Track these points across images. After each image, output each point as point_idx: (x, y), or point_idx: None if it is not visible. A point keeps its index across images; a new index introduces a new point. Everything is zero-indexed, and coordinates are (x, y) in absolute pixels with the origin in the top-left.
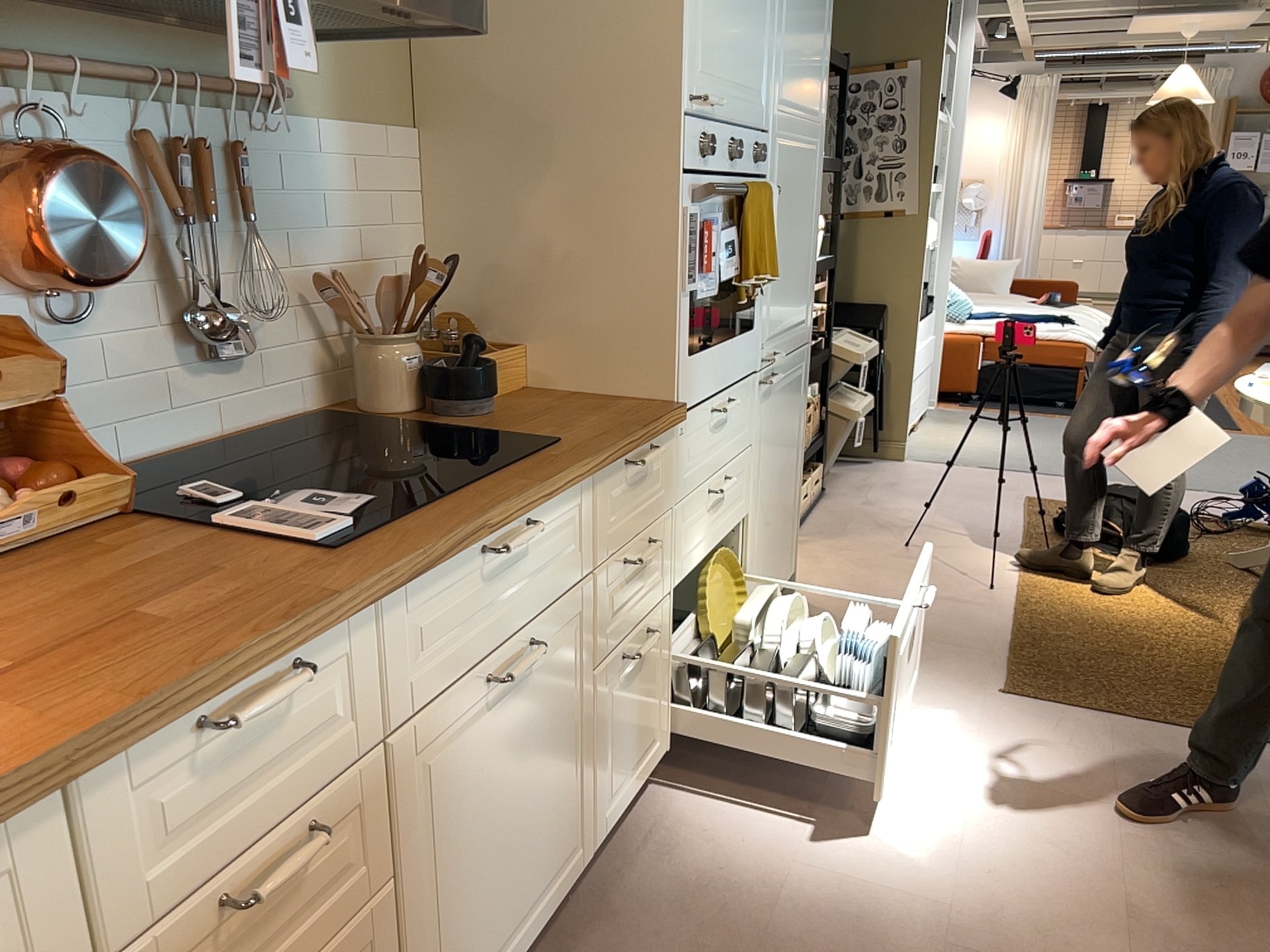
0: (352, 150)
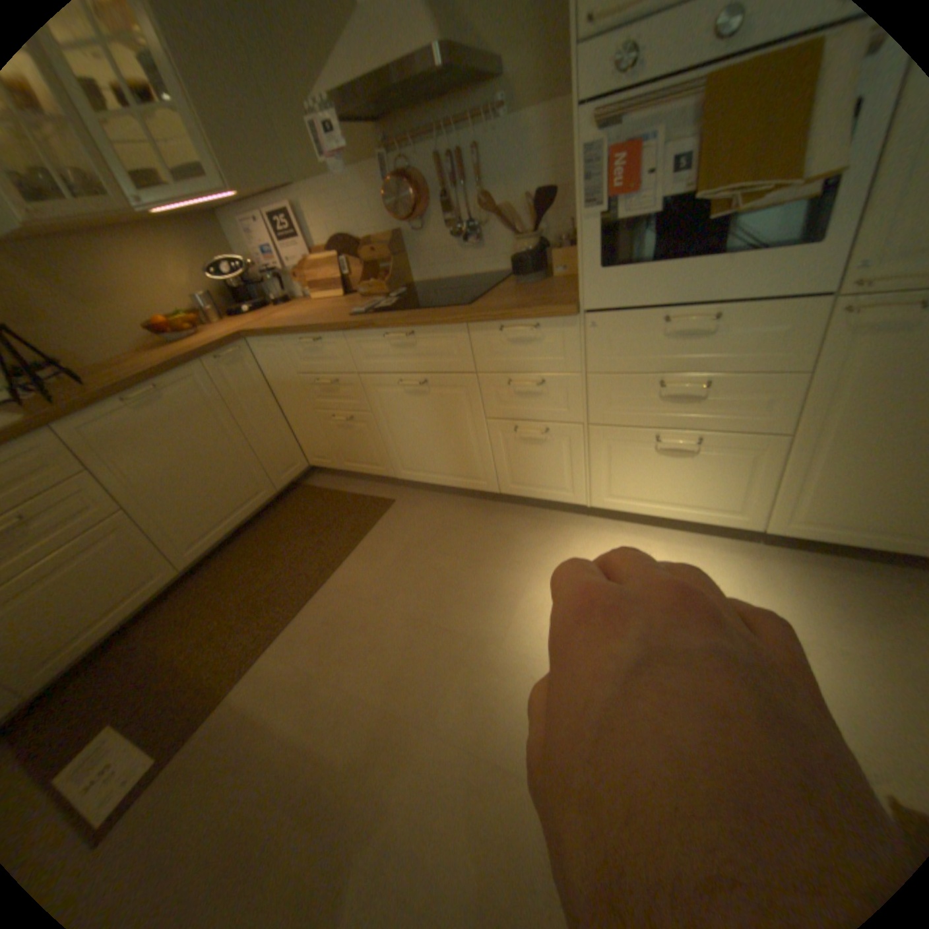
0: (548, 118)
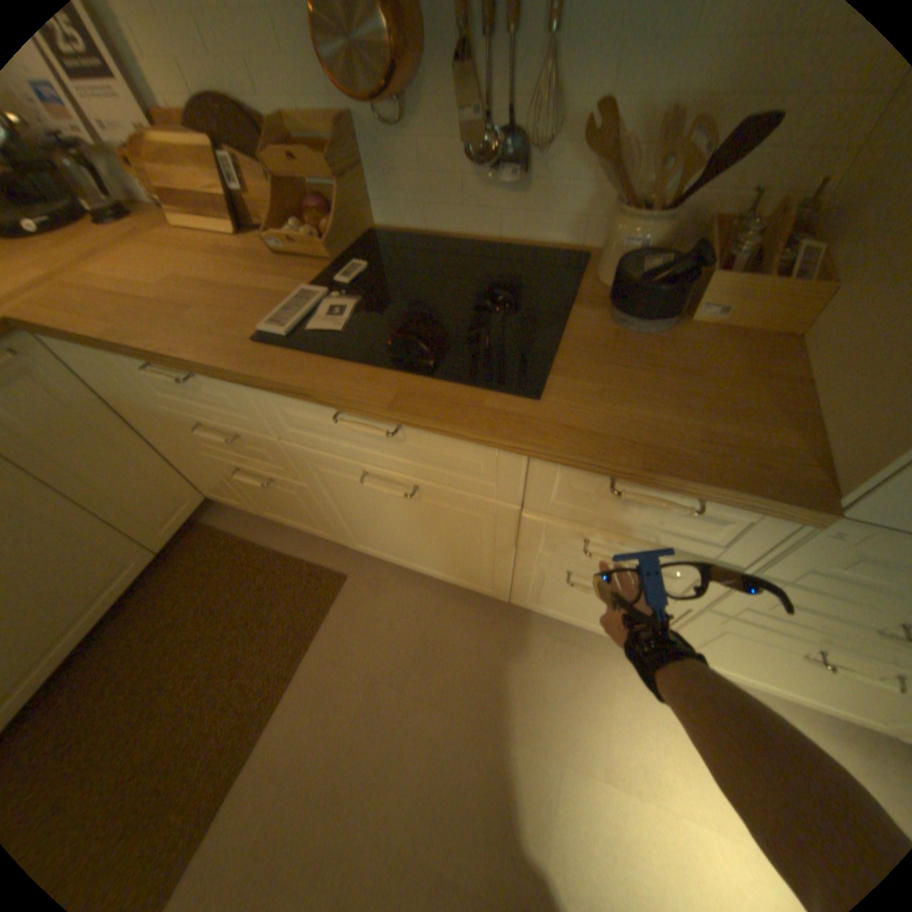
0: None
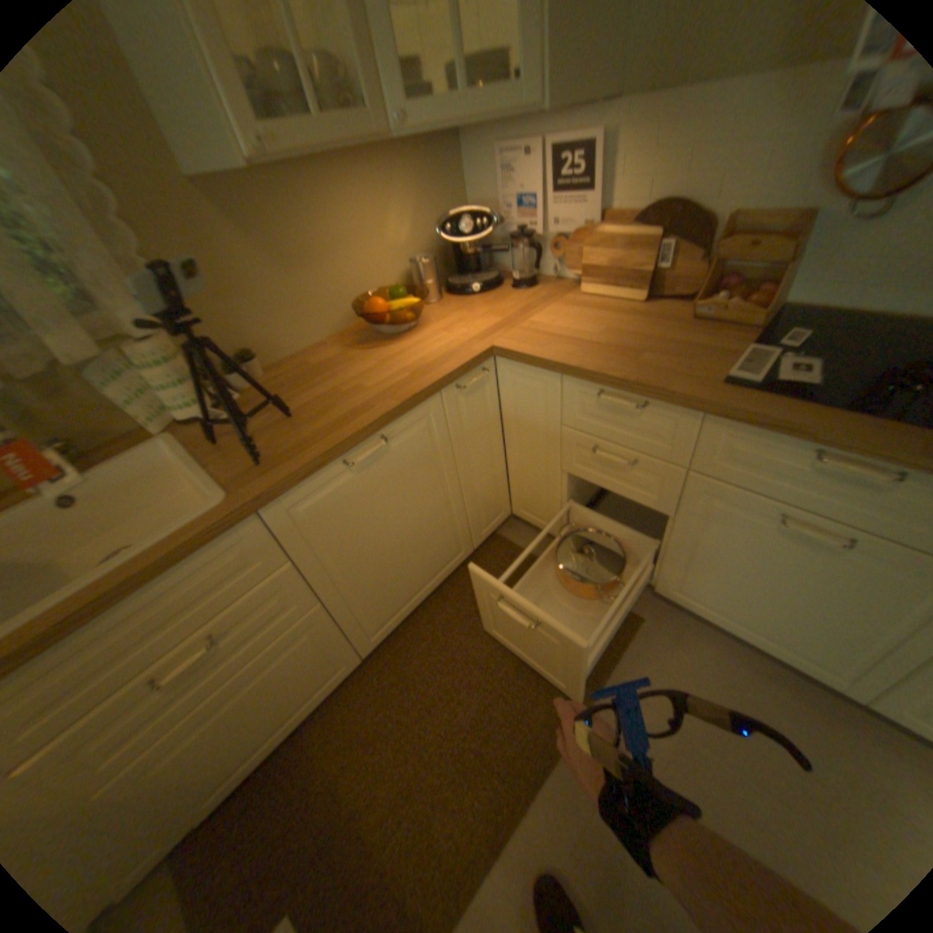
0: None
